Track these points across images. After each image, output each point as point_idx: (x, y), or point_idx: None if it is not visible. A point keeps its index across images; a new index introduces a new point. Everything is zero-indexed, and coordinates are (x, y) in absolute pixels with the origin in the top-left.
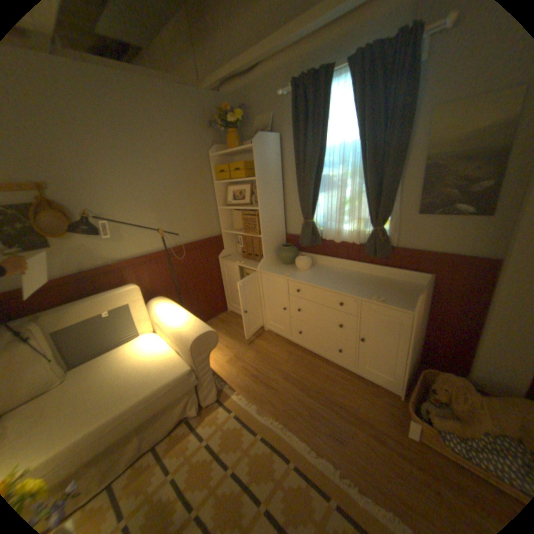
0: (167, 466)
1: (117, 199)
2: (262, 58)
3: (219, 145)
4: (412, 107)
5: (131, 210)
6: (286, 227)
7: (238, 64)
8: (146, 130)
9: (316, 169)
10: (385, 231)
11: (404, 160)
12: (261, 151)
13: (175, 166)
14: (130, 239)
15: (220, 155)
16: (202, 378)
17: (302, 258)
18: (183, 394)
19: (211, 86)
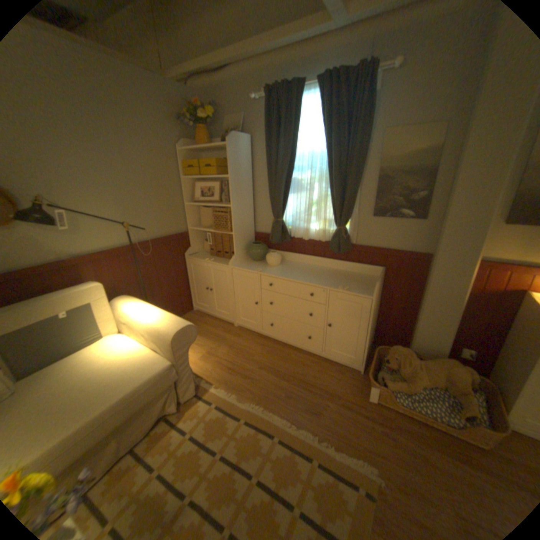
0: (151, 463)
1: (75, 187)
2: (235, 60)
3: (187, 139)
4: (369, 127)
5: (90, 200)
6: (255, 225)
7: (209, 61)
8: (109, 114)
9: (287, 172)
10: (347, 230)
11: (362, 170)
12: (235, 150)
13: (140, 156)
14: (89, 232)
15: (188, 150)
16: (181, 373)
17: (273, 254)
18: (163, 389)
19: (177, 78)
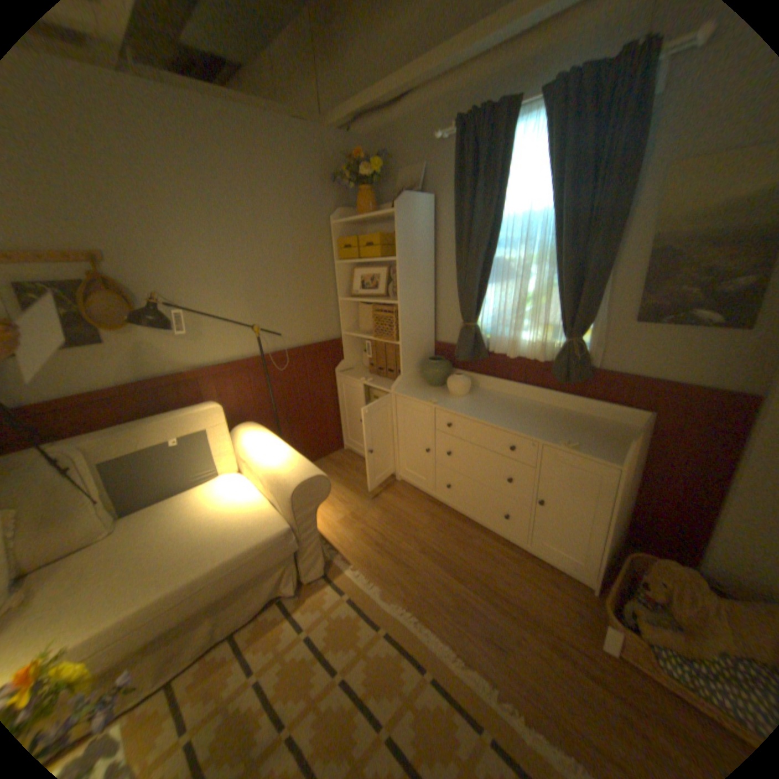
0: (251, 663)
1: (198, 281)
2: (416, 85)
3: (345, 208)
4: (637, 163)
5: (216, 297)
6: (436, 331)
7: (380, 93)
8: (244, 183)
9: (487, 249)
10: (584, 345)
11: (619, 241)
12: (407, 219)
13: (281, 237)
14: (213, 337)
15: (346, 224)
16: (305, 542)
17: (457, 378)
18: (278, 562)
19: (338, 123)
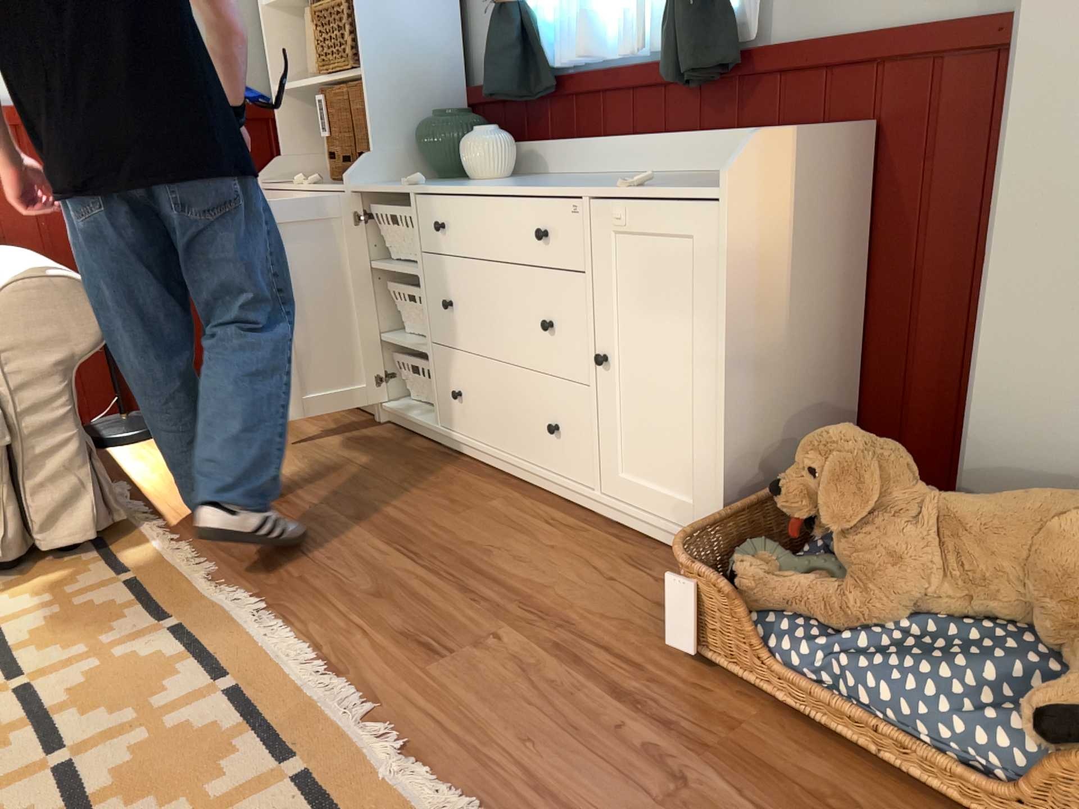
0: None
1: None
2: None
3: None
4: None
5: None
6: (470, 66)
7: None
8: None
9: None
10: None
11: None
12: None
13: None
14: None
15: None
16: (39, 439)
17: (477, 133)
18: None
19: None
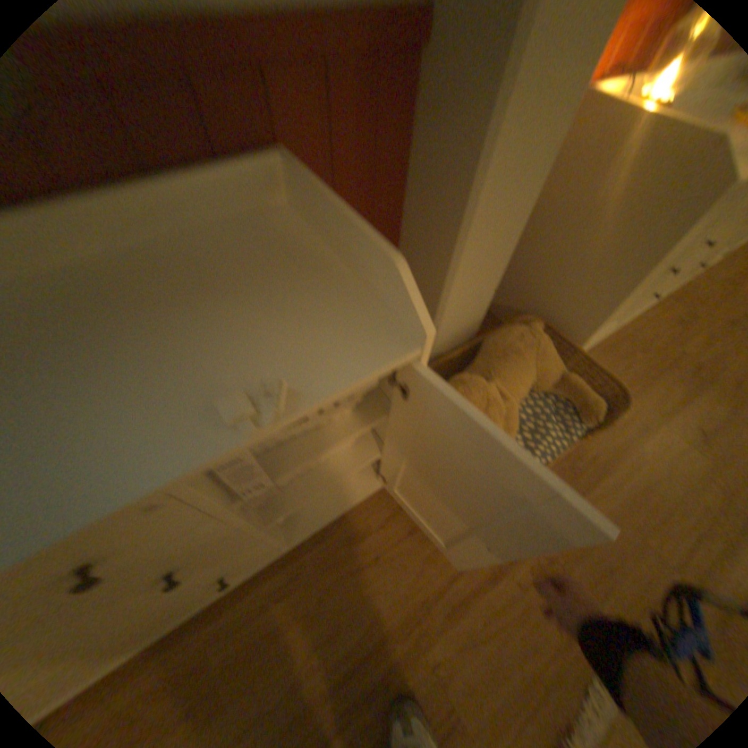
0: None
1: None
2: None
3: None
4: None
5: None
6: None
7: None
8: None
9: None
10: None
11: None
12: None
13: None
14: None
15: None
16: None
17: None
18: None
19: None
